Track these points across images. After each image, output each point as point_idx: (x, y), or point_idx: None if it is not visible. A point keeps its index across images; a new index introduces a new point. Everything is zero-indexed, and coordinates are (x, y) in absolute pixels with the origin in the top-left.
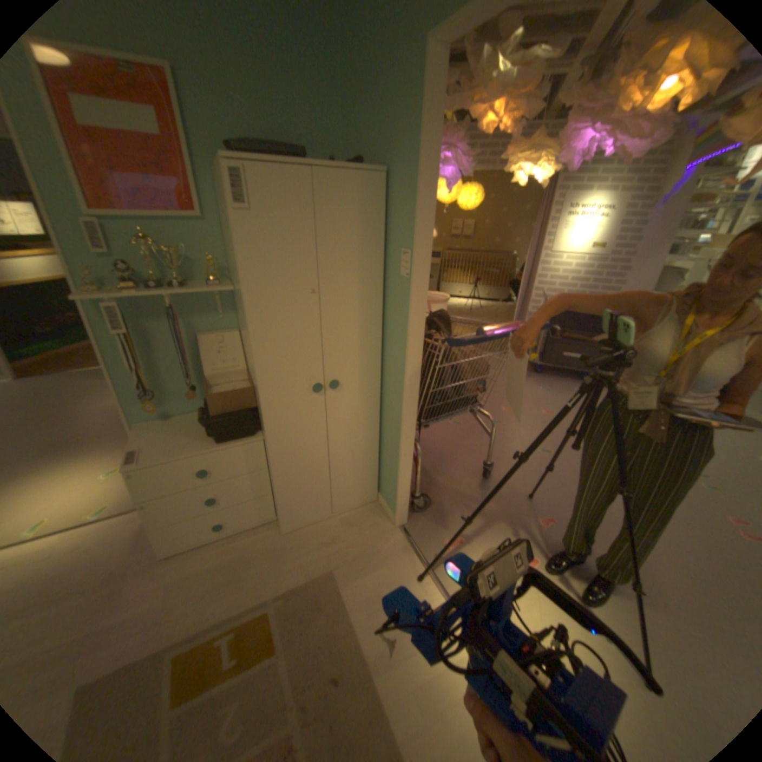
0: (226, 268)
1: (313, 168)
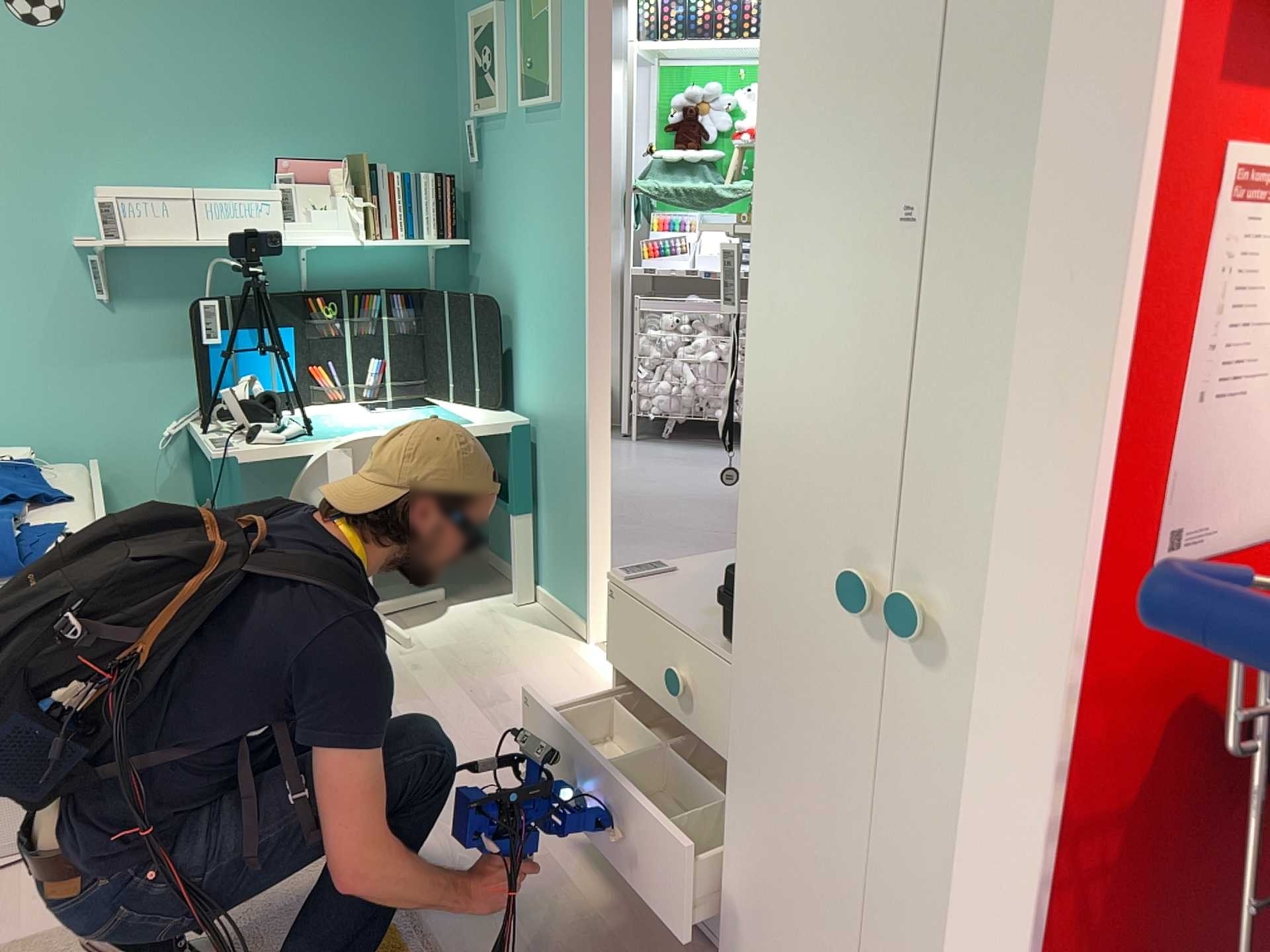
0: None
1: None
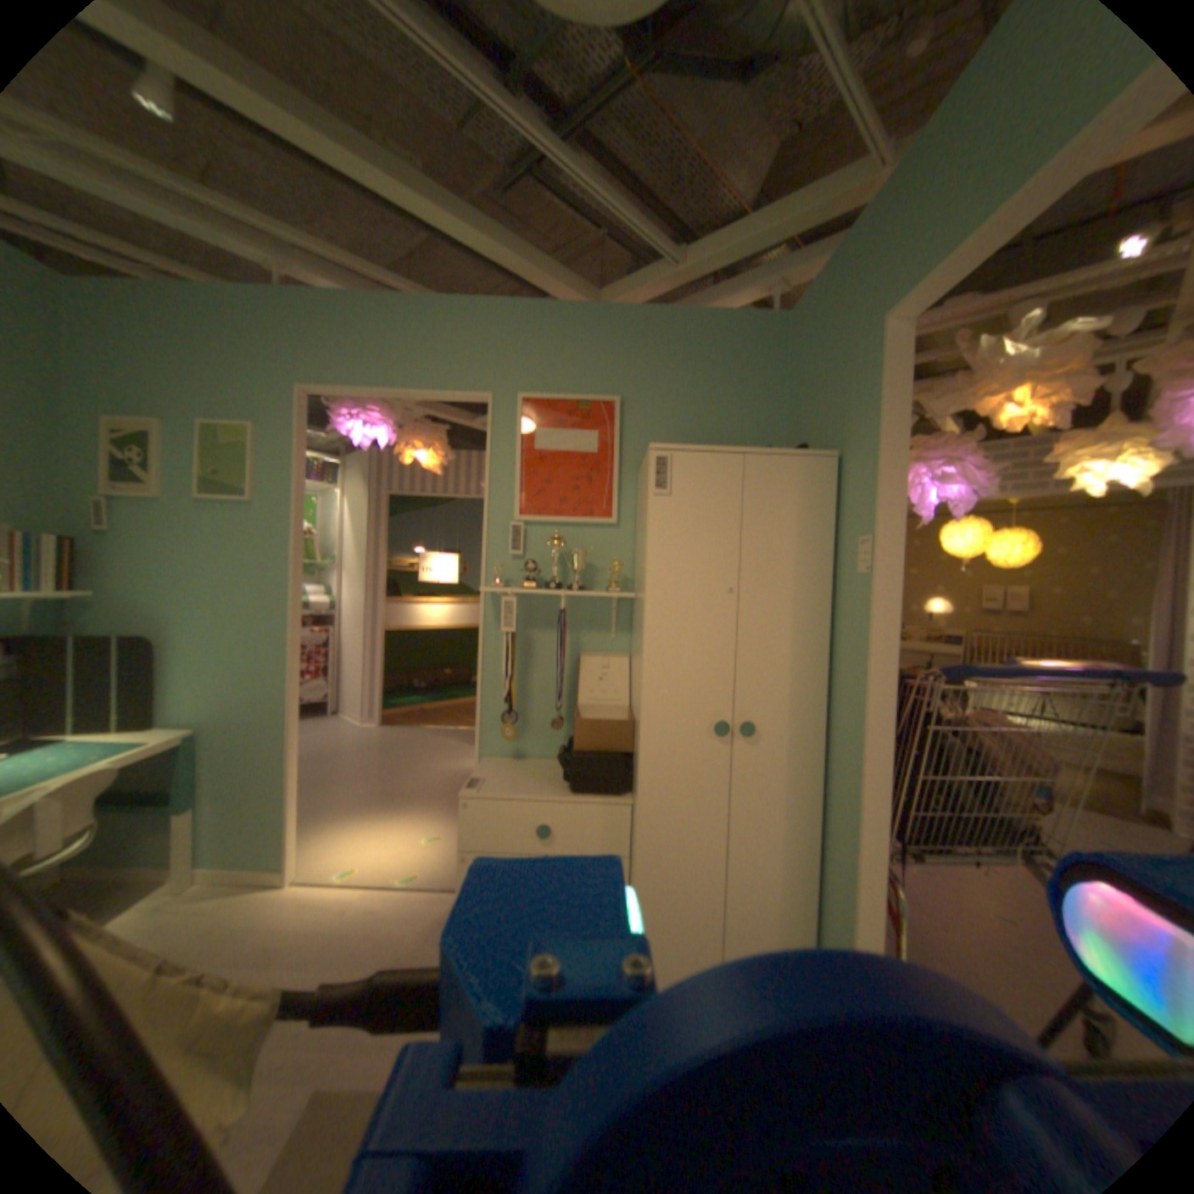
0: (630, 580)
1: (746, 455)
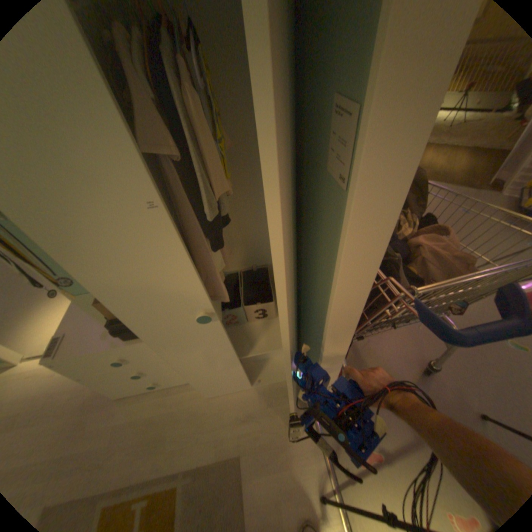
0: None
1: None
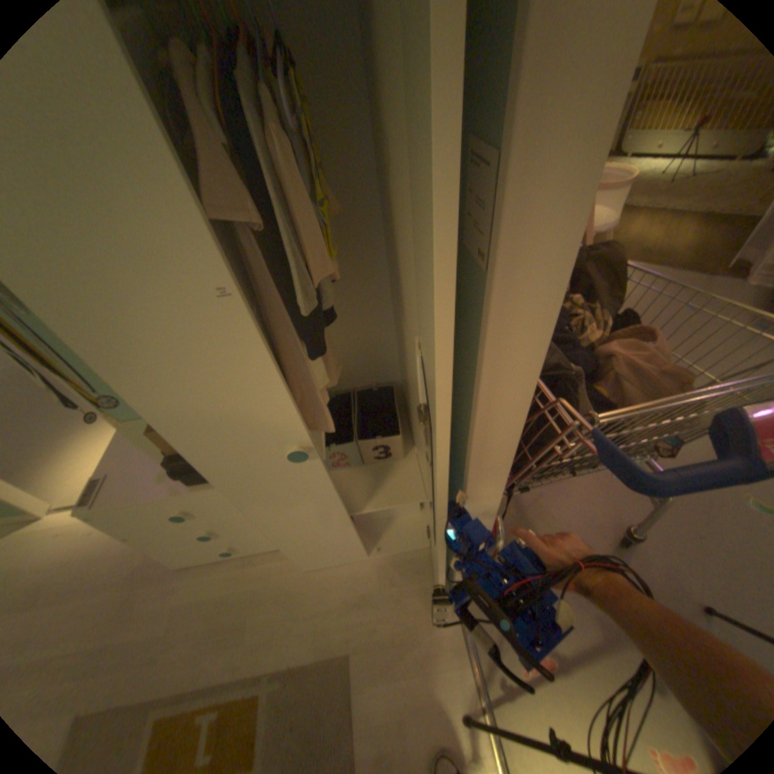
0: None
1: None
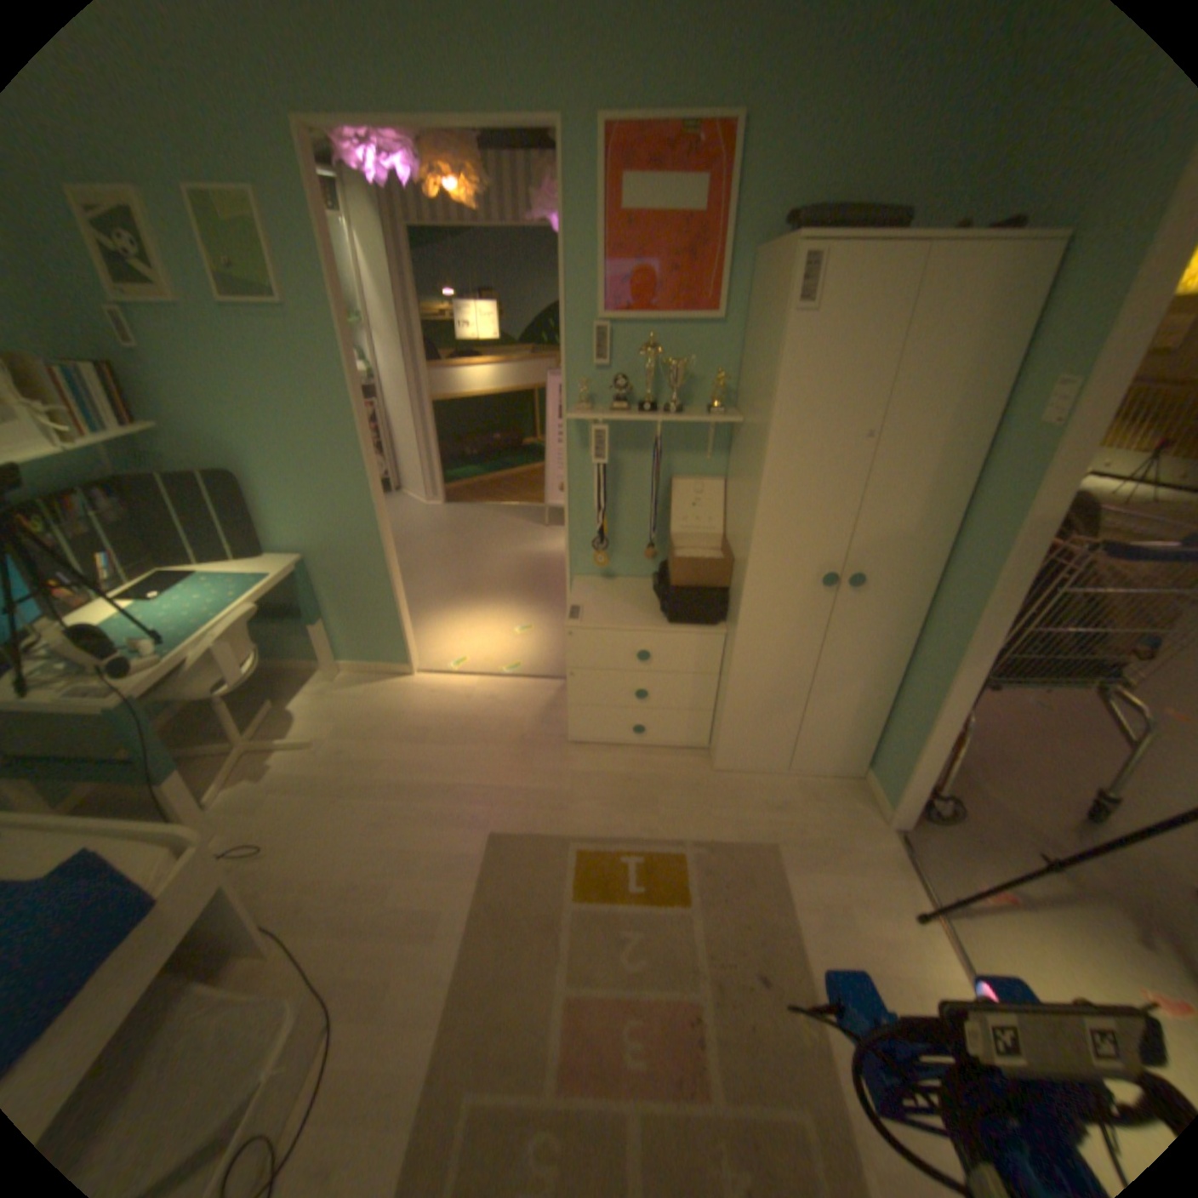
0: (735, 390)
1: (935, 242)
